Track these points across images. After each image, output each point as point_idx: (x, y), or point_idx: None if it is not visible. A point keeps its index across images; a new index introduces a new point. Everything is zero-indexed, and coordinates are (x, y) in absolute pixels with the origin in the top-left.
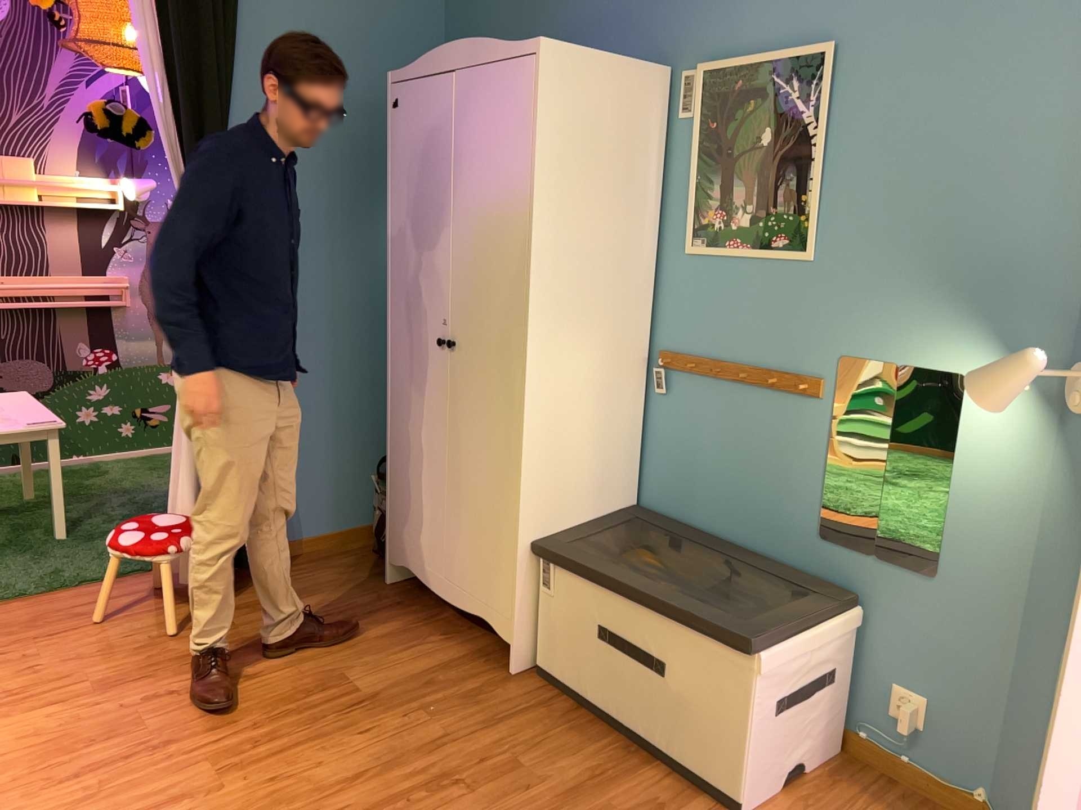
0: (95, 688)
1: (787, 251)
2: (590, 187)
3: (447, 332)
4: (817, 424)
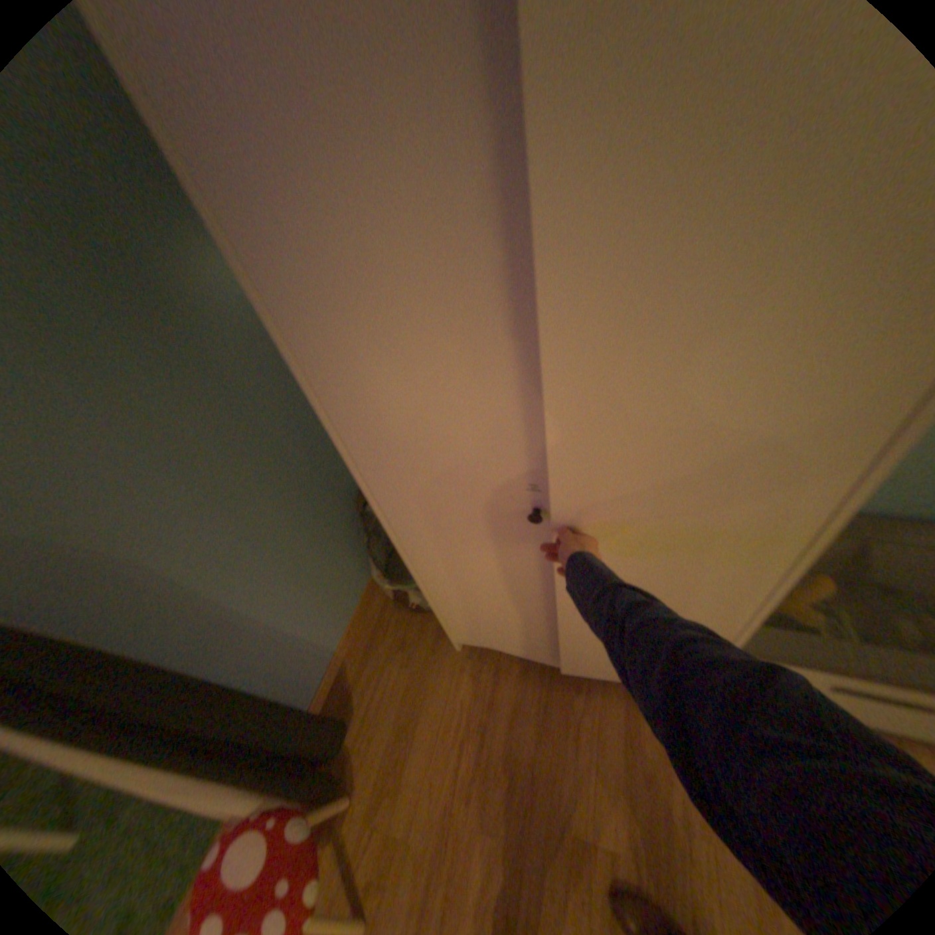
0: None
1: None
2: None
3: (548, 497)
4: None
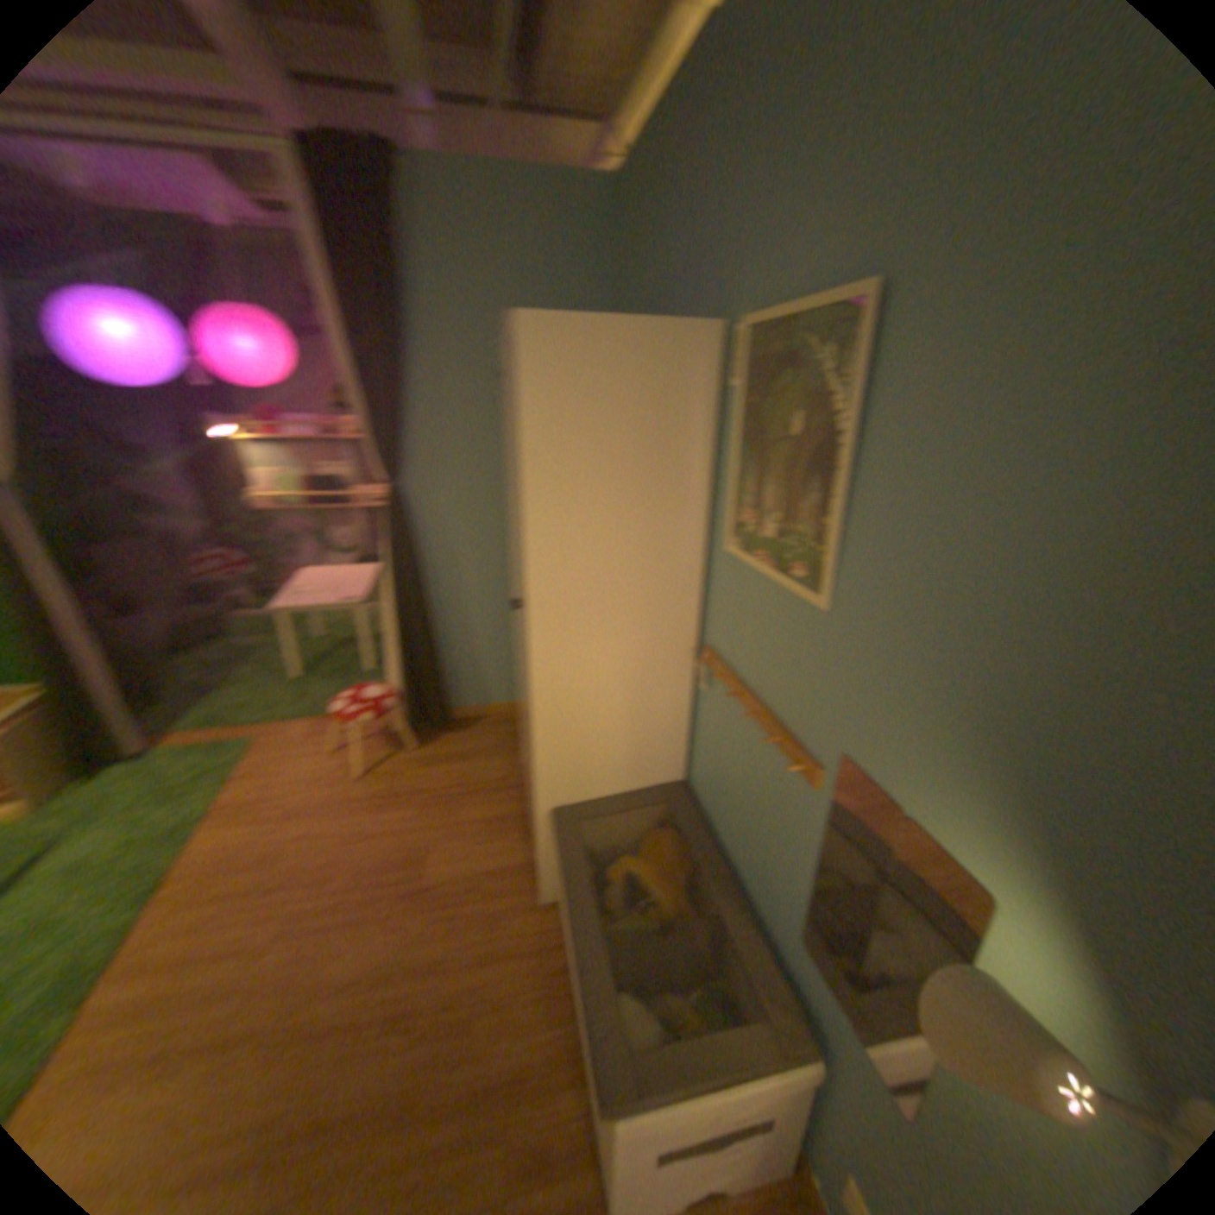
0: (279, 820)
1: (804, 585)
2: (600, 478)
3: (516, 596)
4: (814, 817)
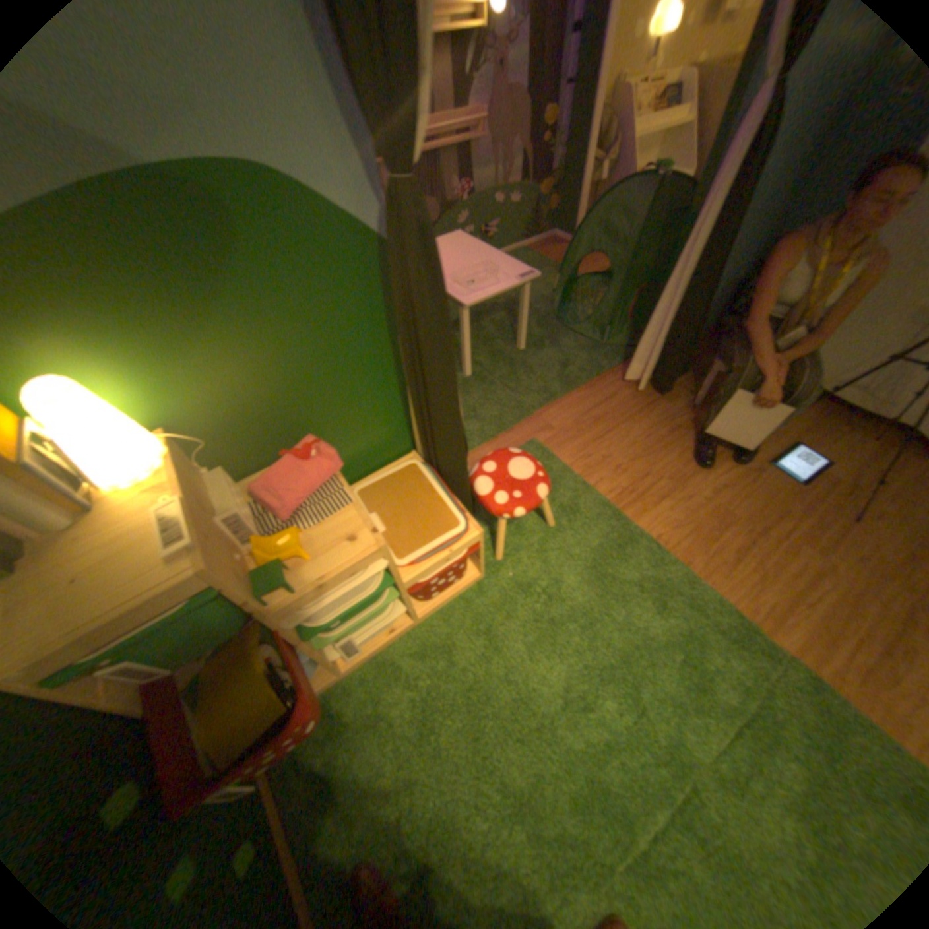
0: (673, 484)
1: None
2: None
3: None
4: None
